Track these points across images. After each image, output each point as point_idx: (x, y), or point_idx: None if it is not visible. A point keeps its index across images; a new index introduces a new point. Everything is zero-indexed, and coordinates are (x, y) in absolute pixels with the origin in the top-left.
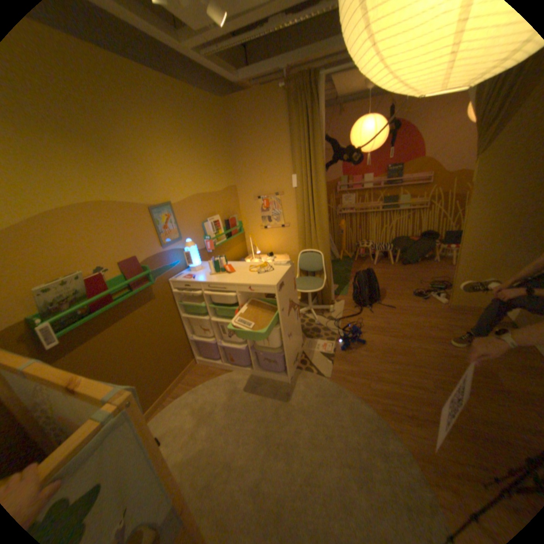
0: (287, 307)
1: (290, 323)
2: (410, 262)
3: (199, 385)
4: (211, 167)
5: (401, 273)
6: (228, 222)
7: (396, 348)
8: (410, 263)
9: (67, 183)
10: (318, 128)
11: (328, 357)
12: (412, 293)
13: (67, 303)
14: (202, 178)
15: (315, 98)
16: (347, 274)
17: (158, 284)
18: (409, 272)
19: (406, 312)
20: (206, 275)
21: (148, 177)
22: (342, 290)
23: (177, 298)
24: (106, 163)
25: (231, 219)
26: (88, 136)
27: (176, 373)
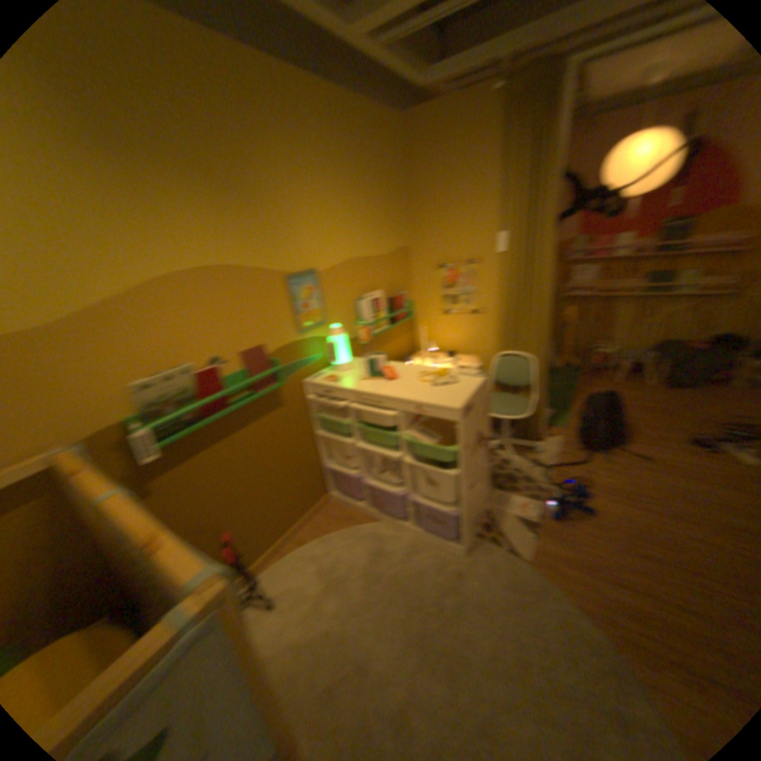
0: (470, 442)
1: (473, 468)
2: (683, 384)
3: (329, 533)
4: (374, 219)
5: (666, 402)
6: (391, 301)
7: (651, 531)
8: (683, 386)
9: (178, 239)
10: (551, 156)
11: (527, 526)
12: (685, 438)
13: (166, 406)
14: (359, 236)
15: (552, 104)
16: (568, 393)
17: (286, 386)
18: (681, 402)
19: (671, 471)
20: (353, 379)
21: (285, 232)
22: (557, 419)
23: (310, 407)
24: (230, 212)
25: (395, 297)
26: (209, 172)
27: (300, 511)
